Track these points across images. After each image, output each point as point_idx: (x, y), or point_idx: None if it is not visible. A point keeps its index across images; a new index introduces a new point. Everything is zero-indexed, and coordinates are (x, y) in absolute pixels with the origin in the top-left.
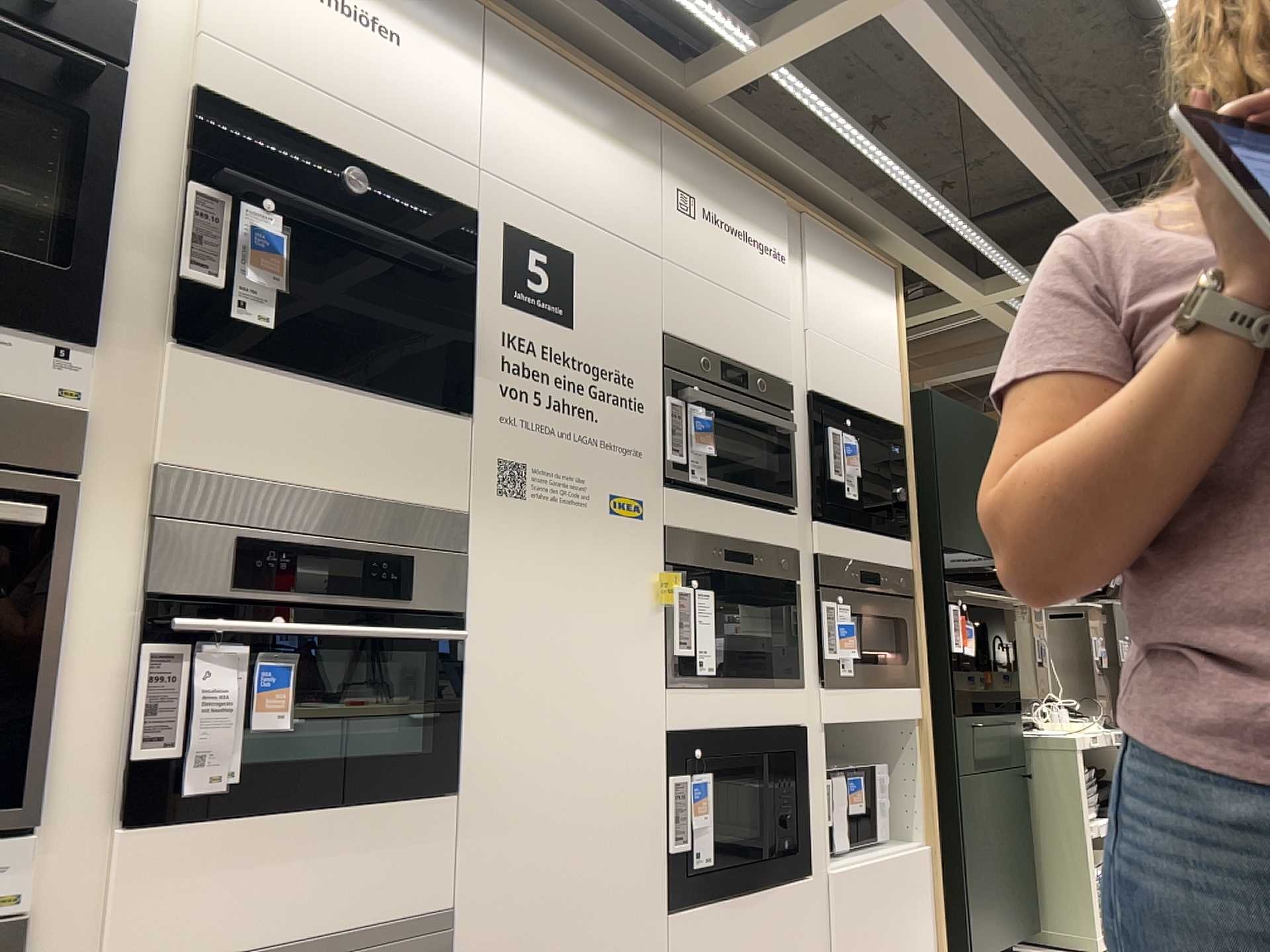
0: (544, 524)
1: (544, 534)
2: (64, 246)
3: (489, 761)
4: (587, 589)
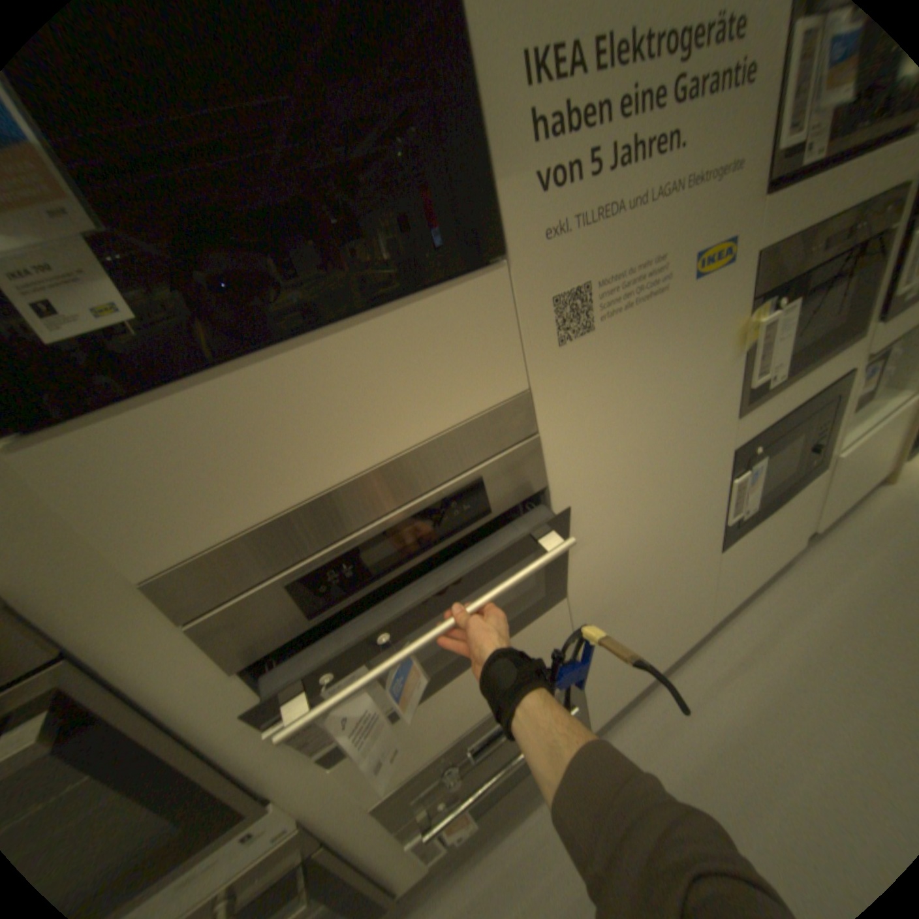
0: (620, 340)
1: (621, 351)
2: None
3: (588, 563)
4: (669, 379)
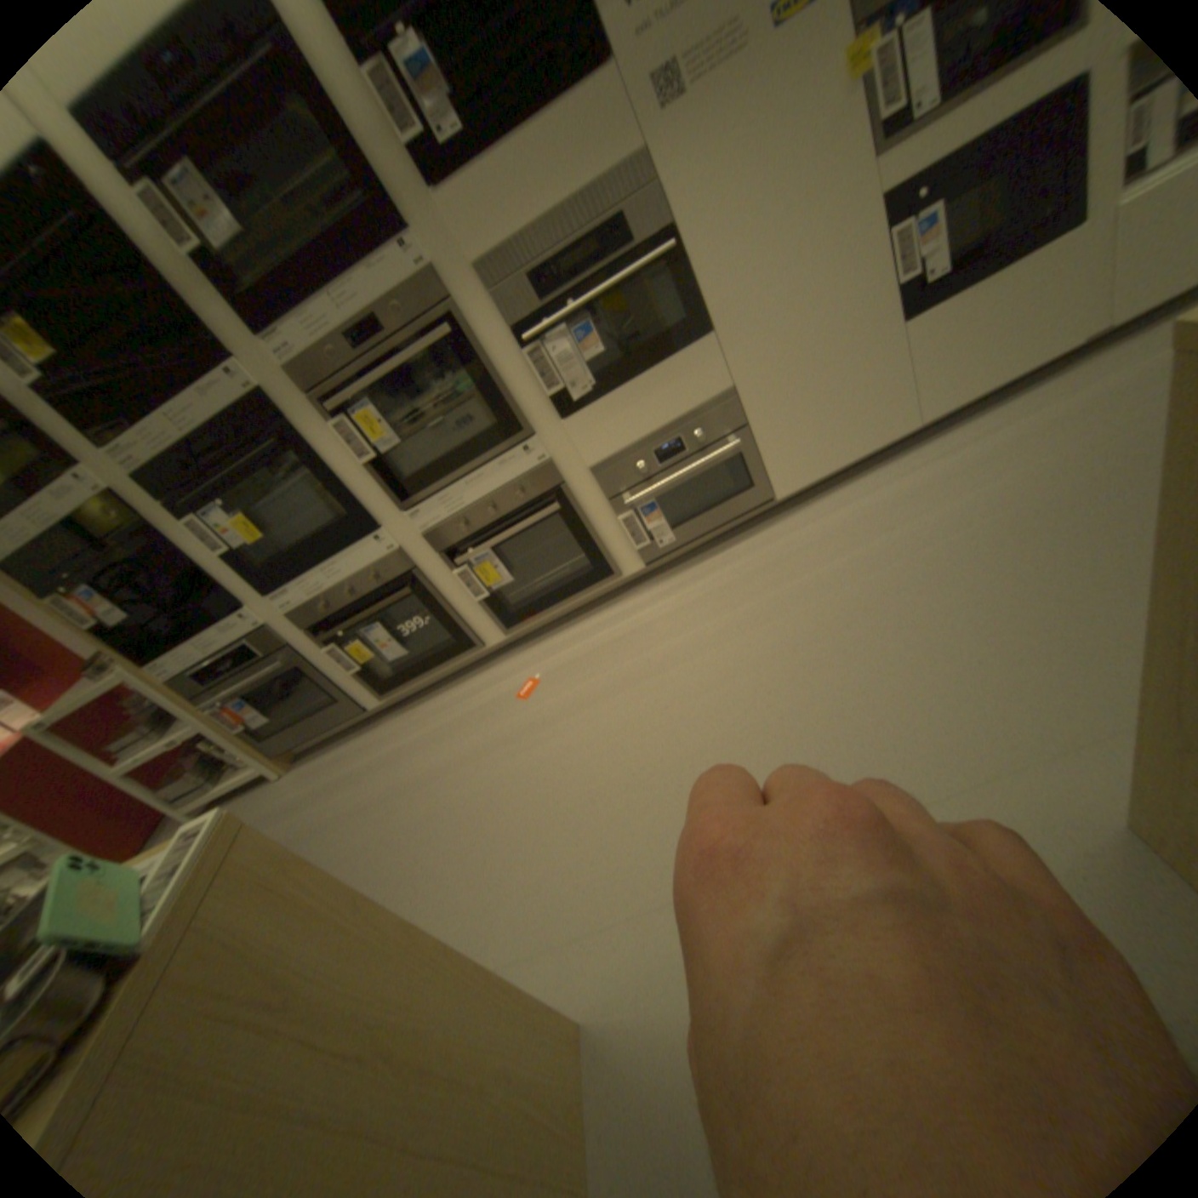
0: (712, 99)
1: (715, 108)
2: (361, 178)
3: (729, 301)
4: (771, 126)
